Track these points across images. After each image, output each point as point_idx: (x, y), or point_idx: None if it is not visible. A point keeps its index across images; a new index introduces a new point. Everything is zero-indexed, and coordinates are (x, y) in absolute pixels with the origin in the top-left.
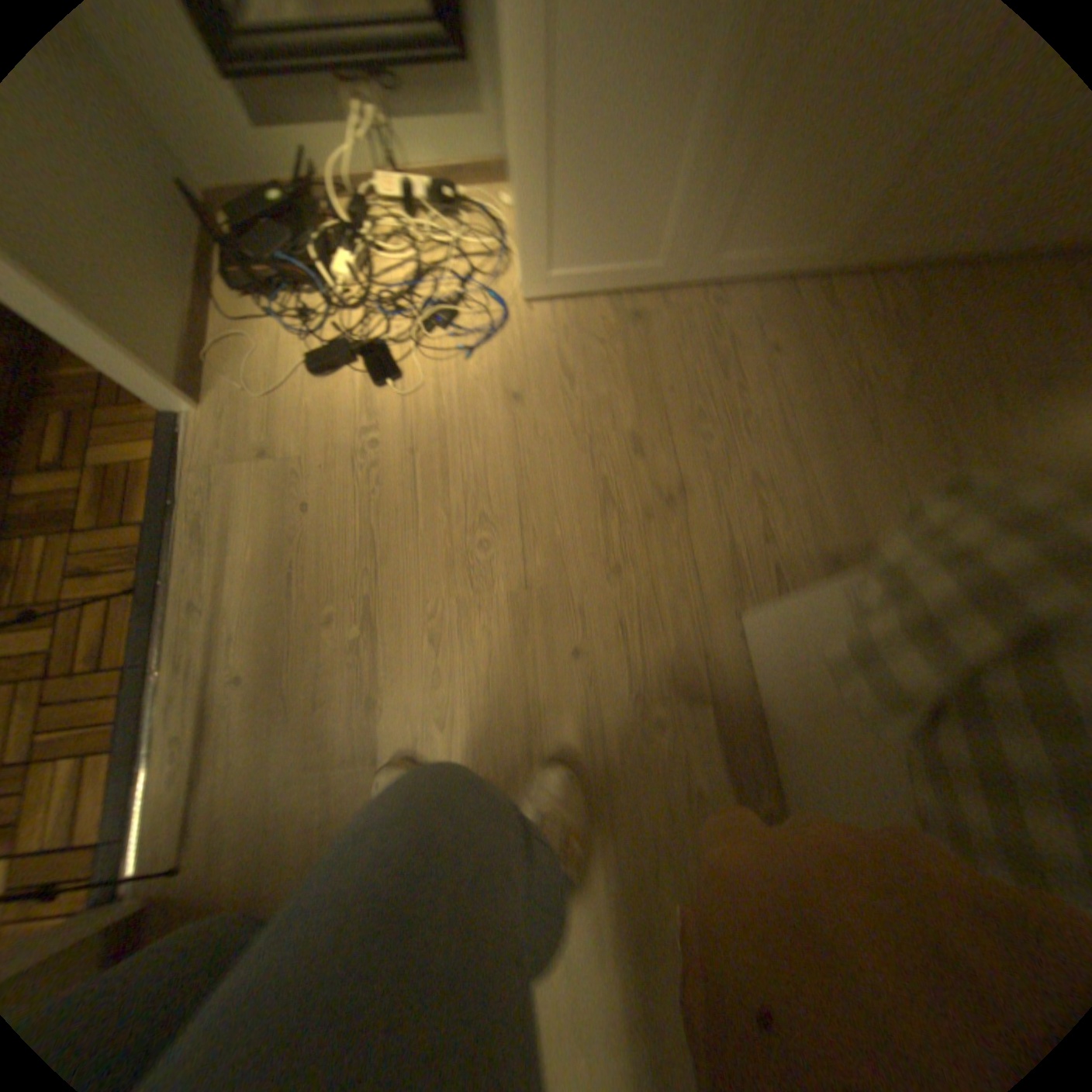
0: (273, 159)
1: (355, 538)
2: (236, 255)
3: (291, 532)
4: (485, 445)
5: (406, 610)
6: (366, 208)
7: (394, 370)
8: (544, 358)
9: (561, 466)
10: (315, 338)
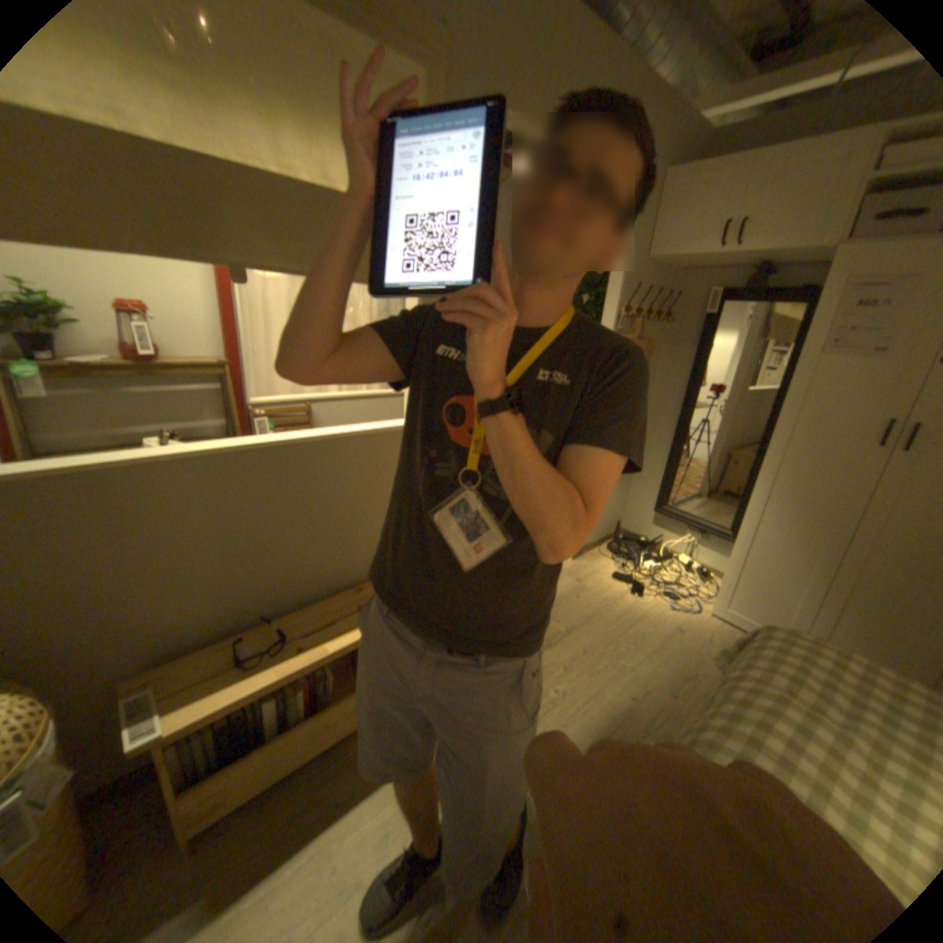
0: (649, 532)
1: (584, 613)
2: (616, 541)
3: (567, 597)
4: (654, 630)
5: (583, 638)
6: (669, 556)
7: (639, 593)
8: (703, 630)
9: (680, 656)
10: (620, 571)
